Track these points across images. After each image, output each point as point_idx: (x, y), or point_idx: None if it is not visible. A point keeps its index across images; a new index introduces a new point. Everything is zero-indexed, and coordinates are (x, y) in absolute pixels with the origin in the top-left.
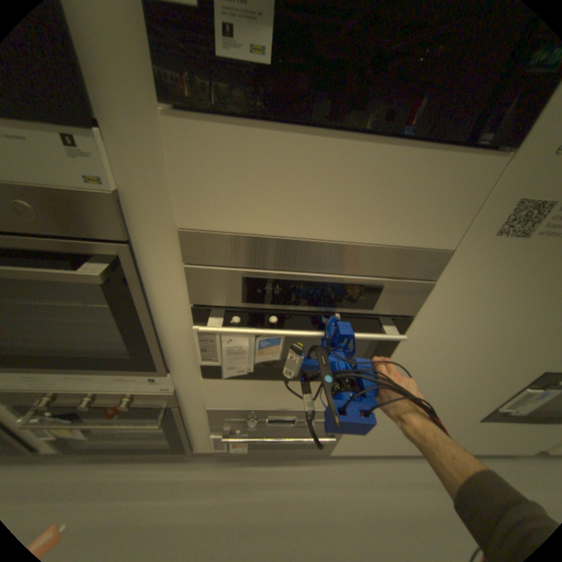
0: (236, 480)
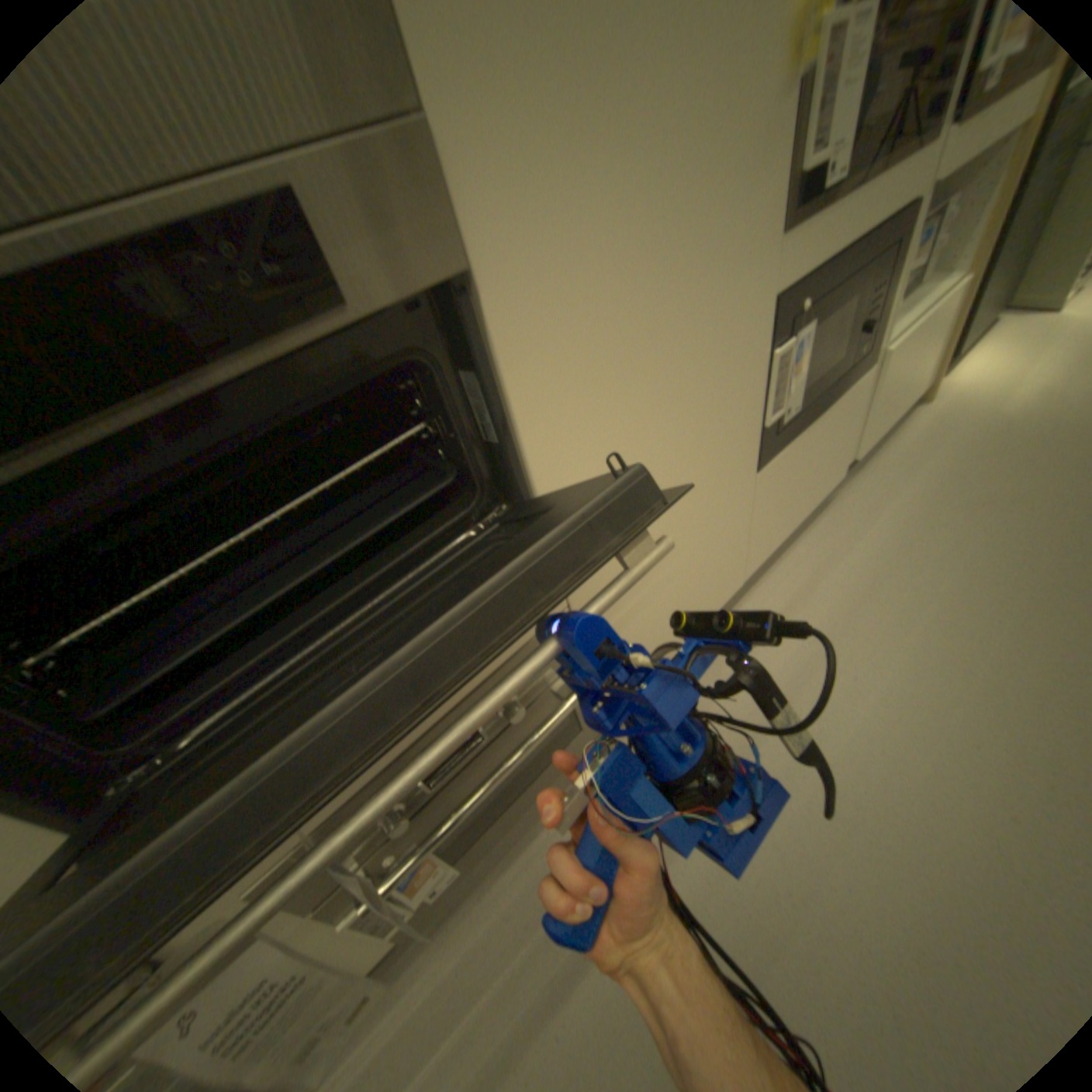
0: (483, 932)
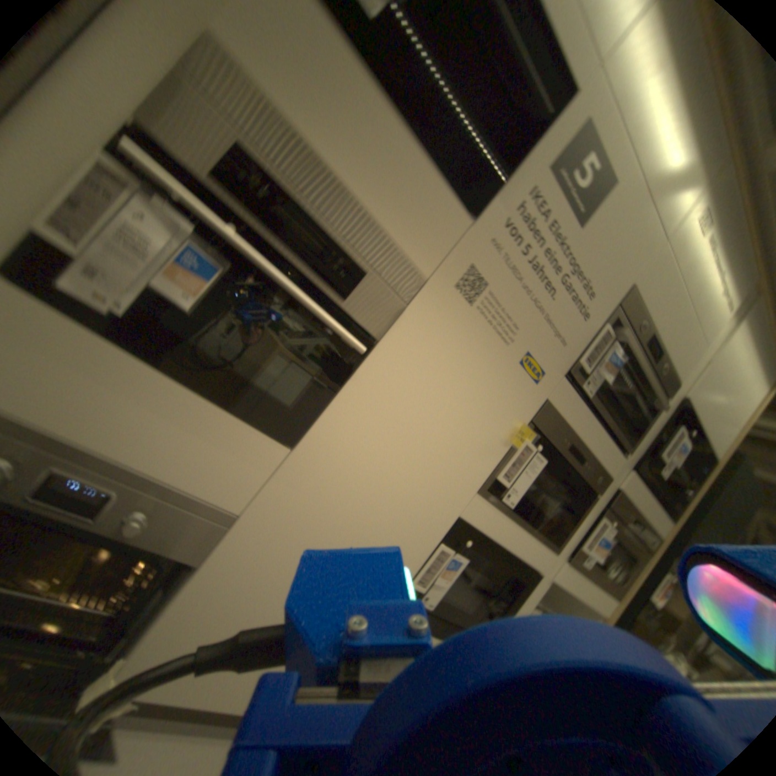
0: None
